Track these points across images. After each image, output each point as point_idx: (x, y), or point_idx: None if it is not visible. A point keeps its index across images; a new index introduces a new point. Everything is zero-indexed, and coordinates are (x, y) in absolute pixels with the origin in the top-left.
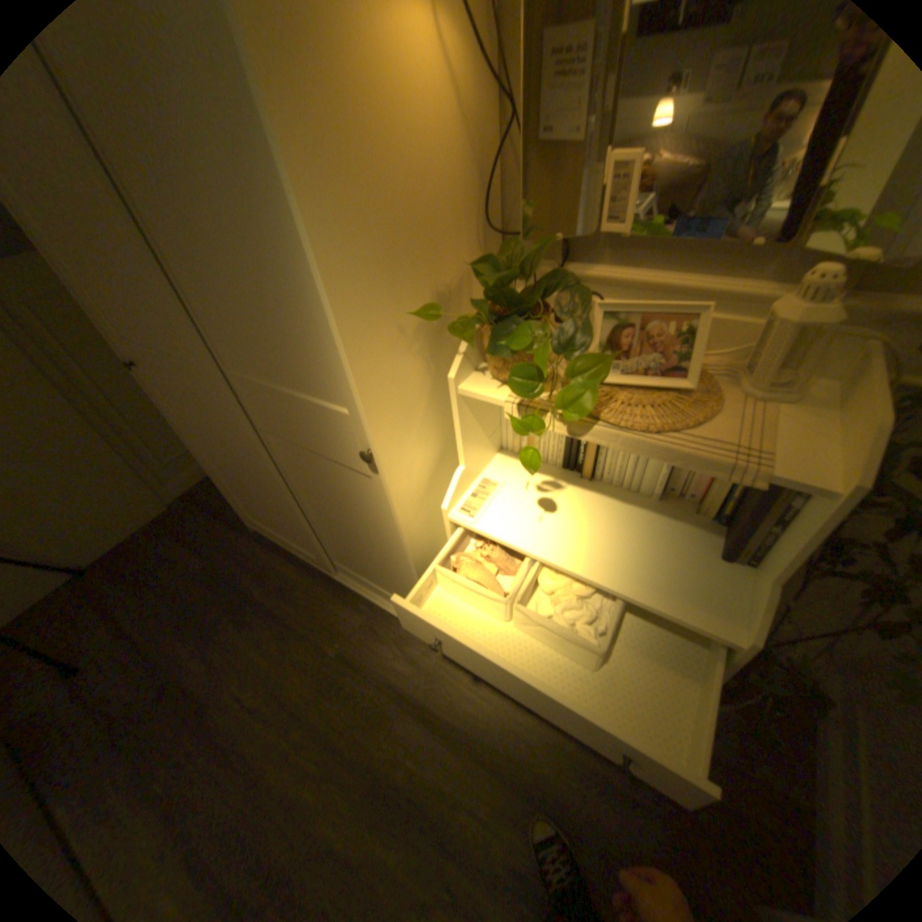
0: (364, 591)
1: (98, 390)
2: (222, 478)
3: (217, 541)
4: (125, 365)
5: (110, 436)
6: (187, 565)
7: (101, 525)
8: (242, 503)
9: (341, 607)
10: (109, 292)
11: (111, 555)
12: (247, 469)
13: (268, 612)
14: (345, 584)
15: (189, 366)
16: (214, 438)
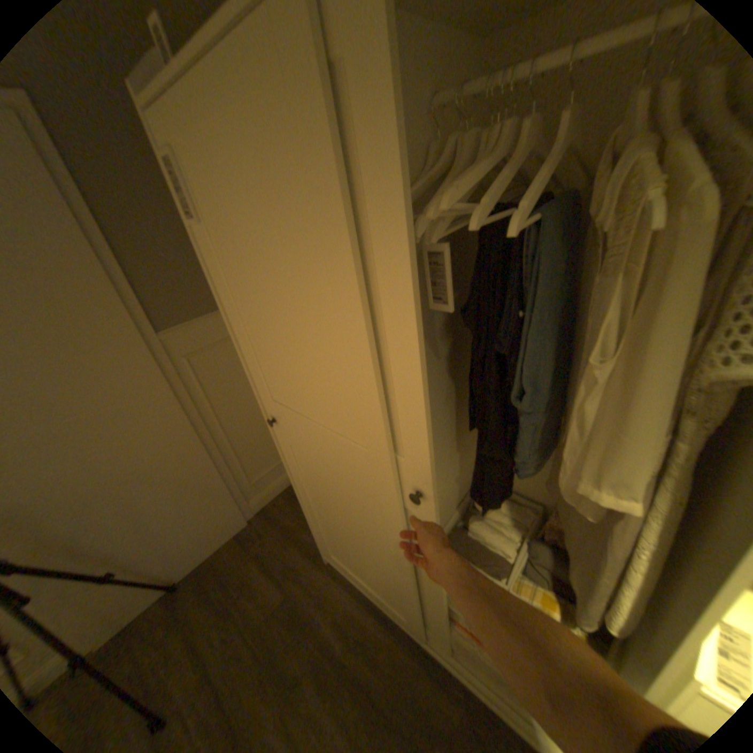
0: (463, 675)
1: (218, 423)
2: (319, 519)
3: (293, 570)
4: (269, 422)
5: (219, 461)
6: (266, 595)
7: (197, 542)
8: (330, 543)
9: (432, 688)
10: (289, 371)
11: (199, 571)
12: (364, 530)
13: (351, 678)
14: (437, 659)
15: (356, 447)
16: (335, 495)
